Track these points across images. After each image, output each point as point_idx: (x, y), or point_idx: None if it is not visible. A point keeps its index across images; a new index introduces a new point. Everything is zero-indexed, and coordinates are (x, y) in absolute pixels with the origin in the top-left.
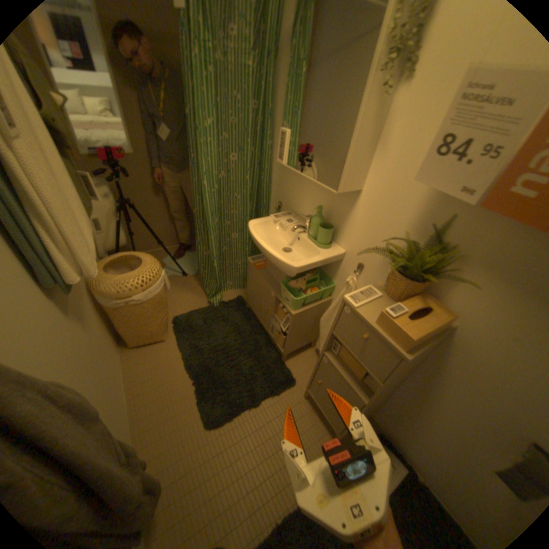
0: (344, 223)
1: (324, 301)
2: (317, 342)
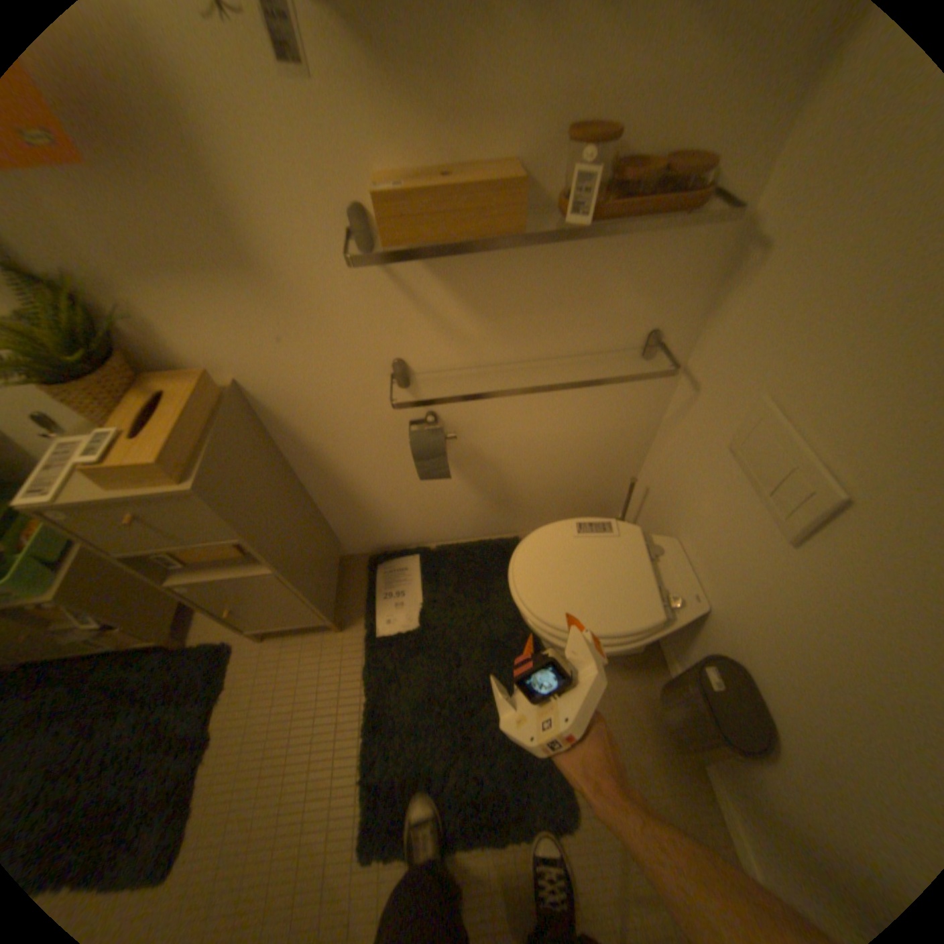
0: None
1: None
2: None
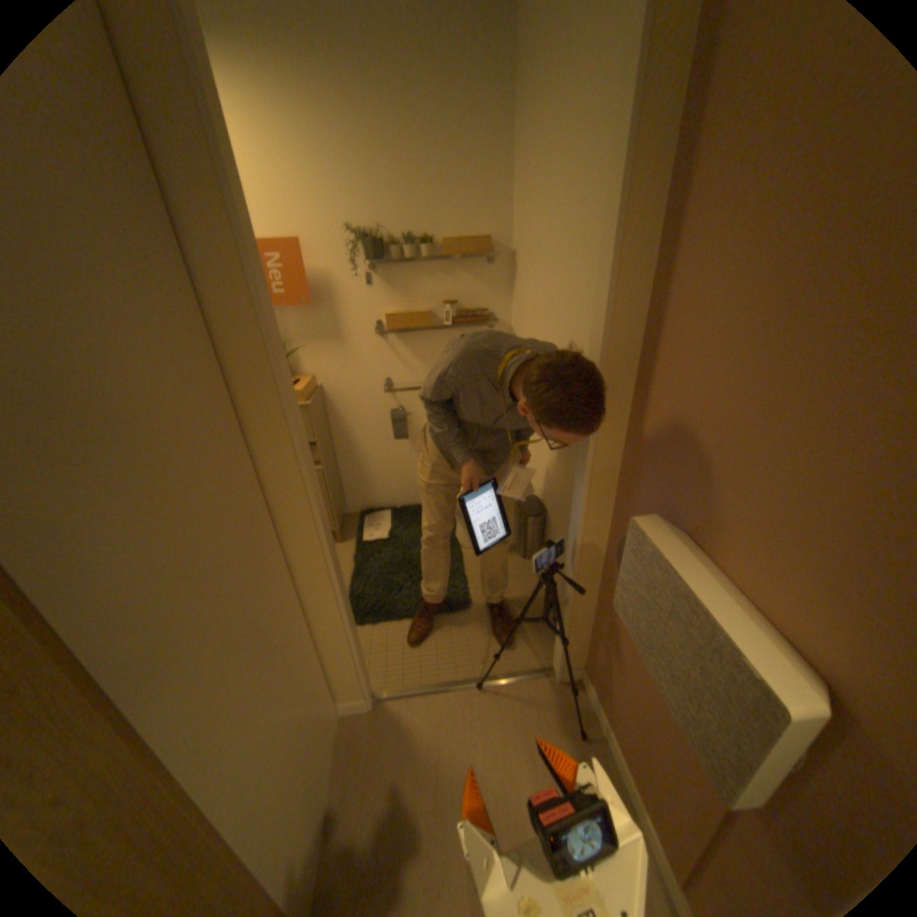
0: None
1: None
2: None
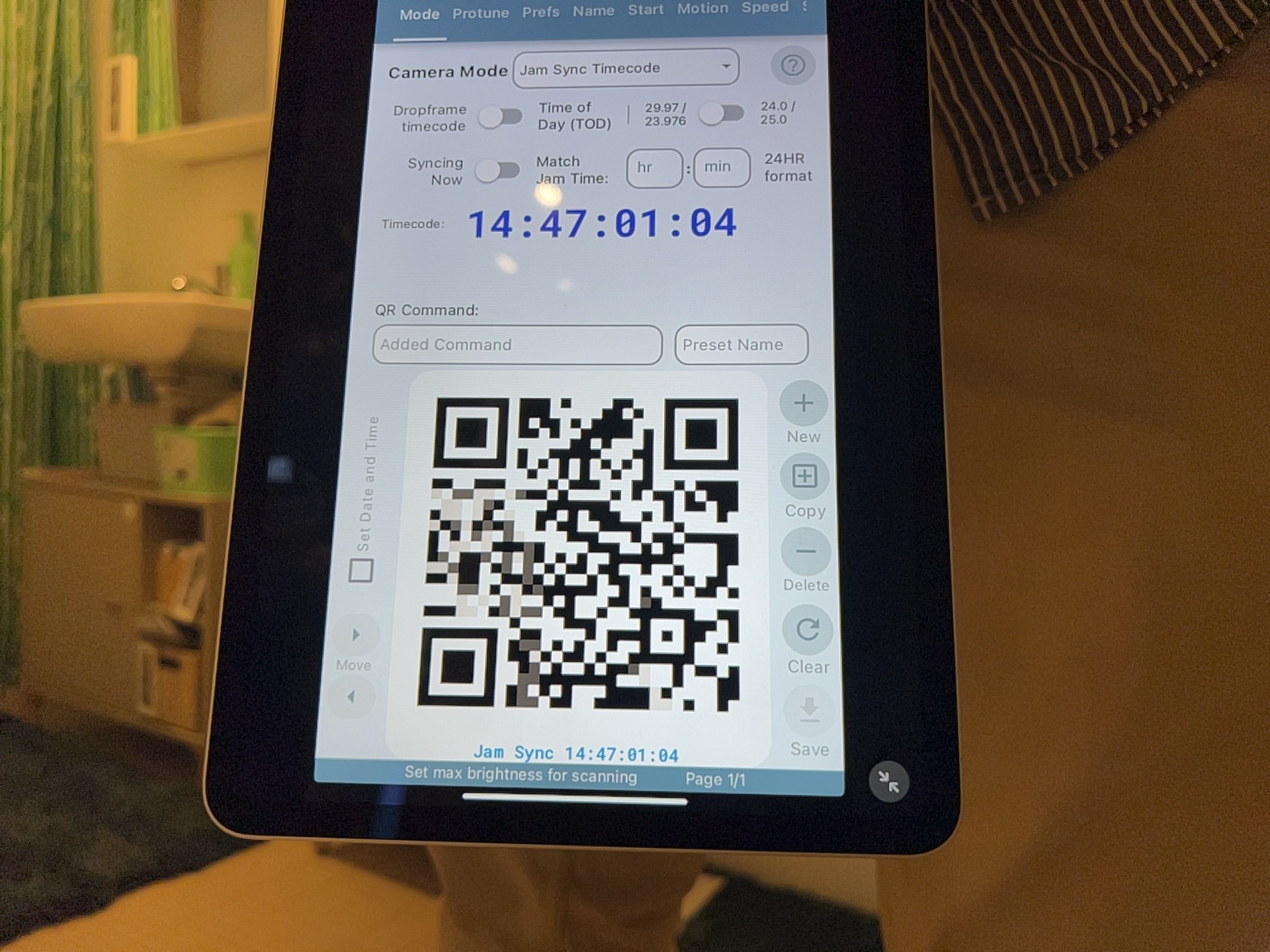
0: None
1: None
2: None
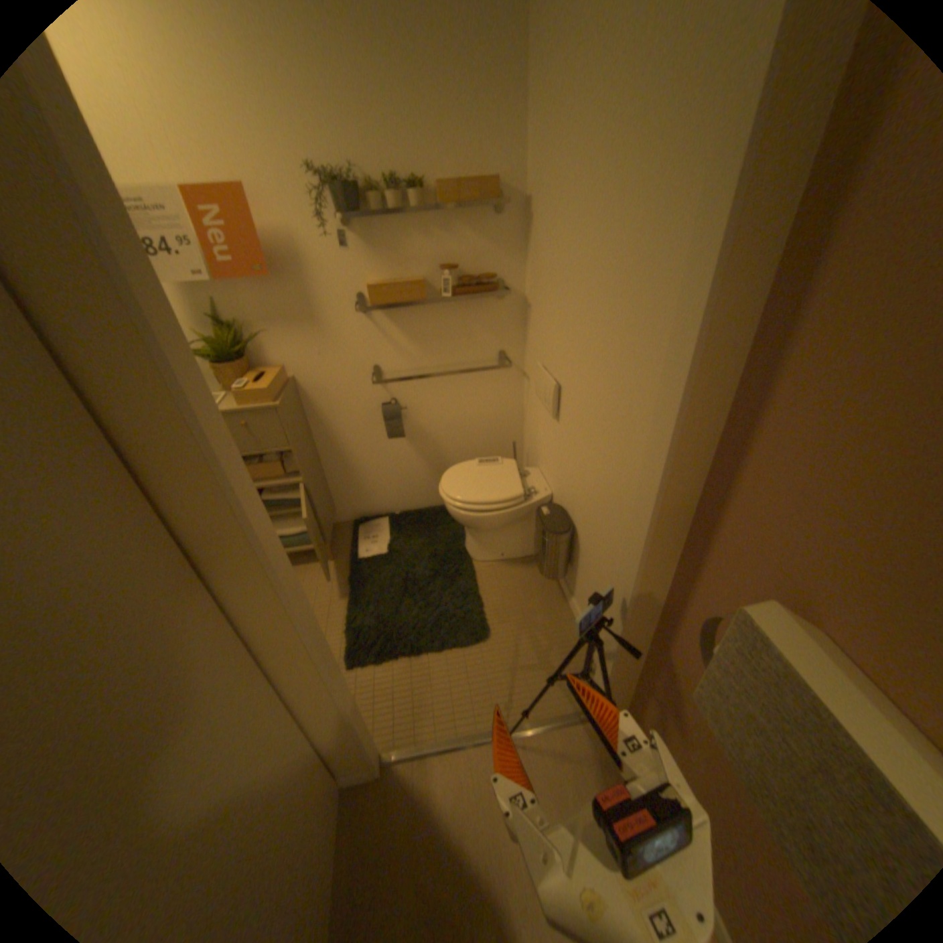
0: None
1: None
2: None
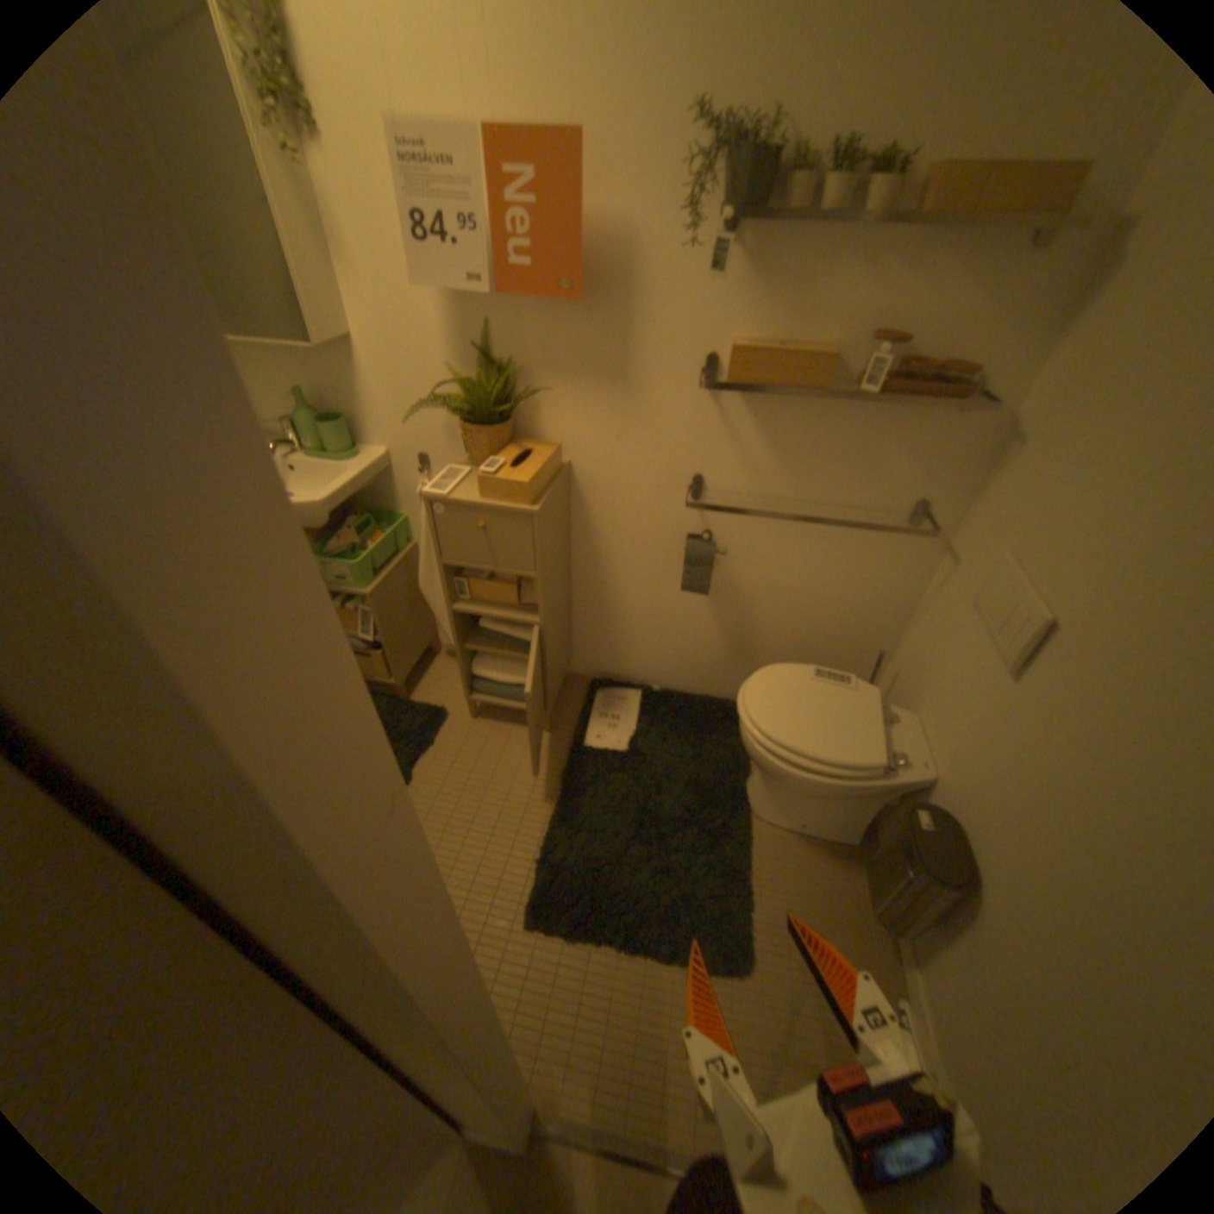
0: (356, 405)
1: (406, 555)
2: (439, 636)
